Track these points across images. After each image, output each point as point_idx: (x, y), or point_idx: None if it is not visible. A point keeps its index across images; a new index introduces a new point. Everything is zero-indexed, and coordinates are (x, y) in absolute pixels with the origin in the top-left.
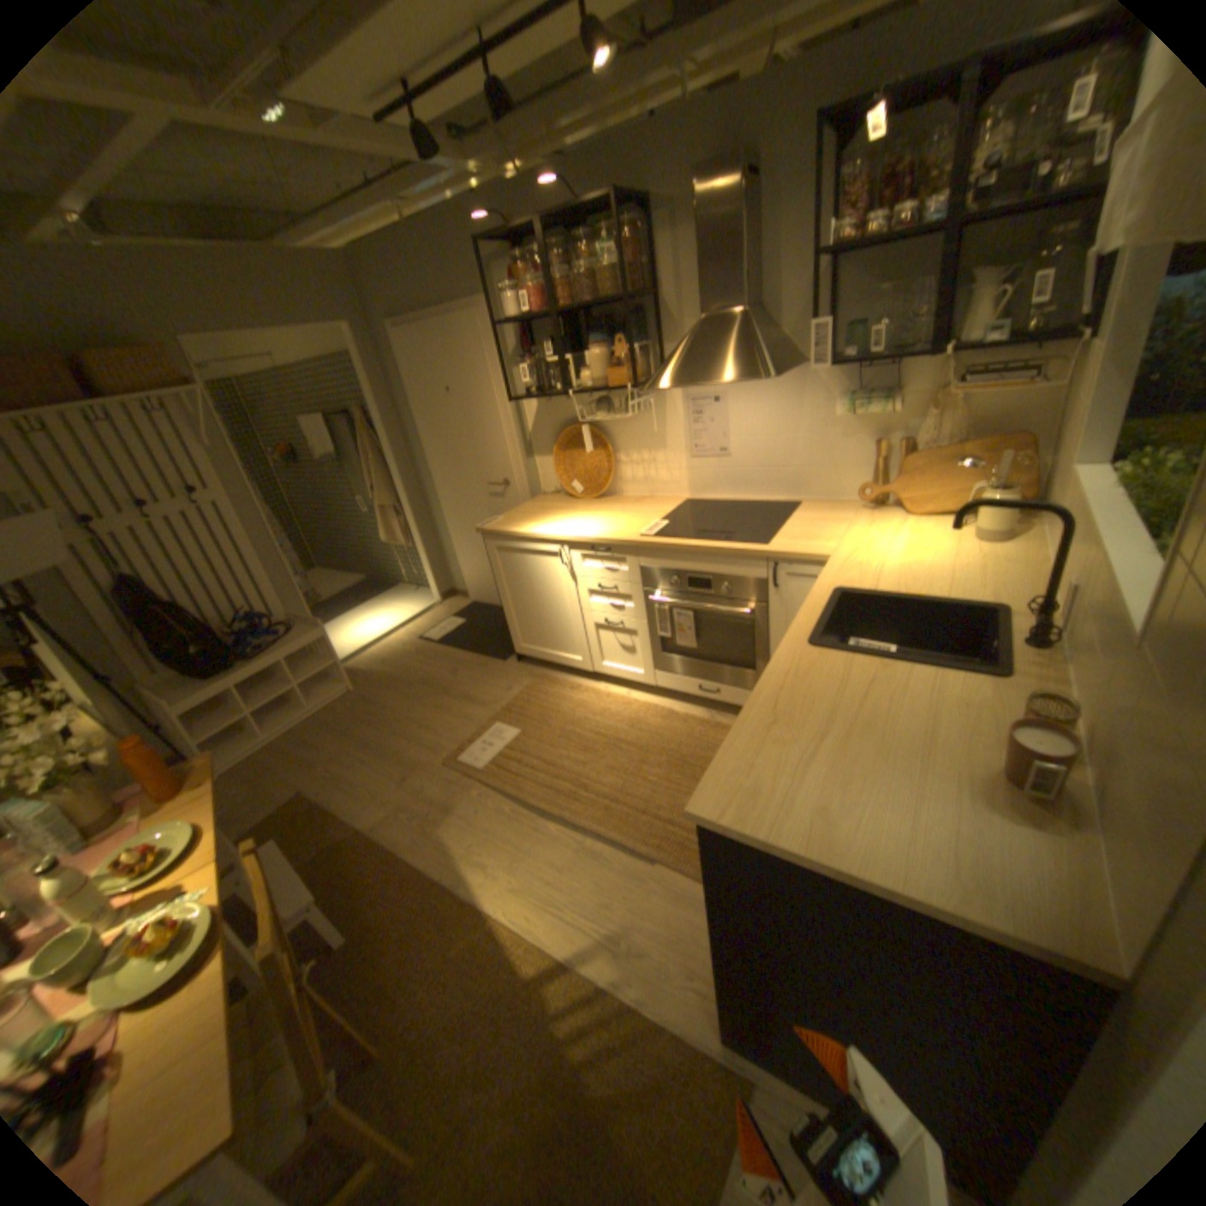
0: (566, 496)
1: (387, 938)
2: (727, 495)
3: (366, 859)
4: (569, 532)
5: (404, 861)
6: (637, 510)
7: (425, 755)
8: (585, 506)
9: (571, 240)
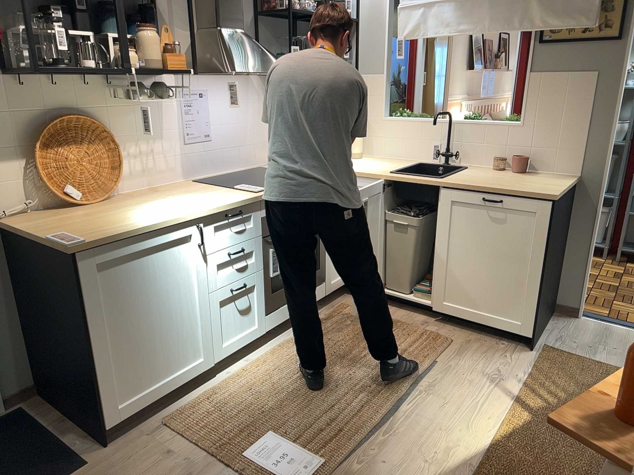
0: (46, 211)
1: None
2: (211, 173)
3: None
4: (197, 208)
5: None
6: (182, 192)
7: None
8: (117, 204)
9: None
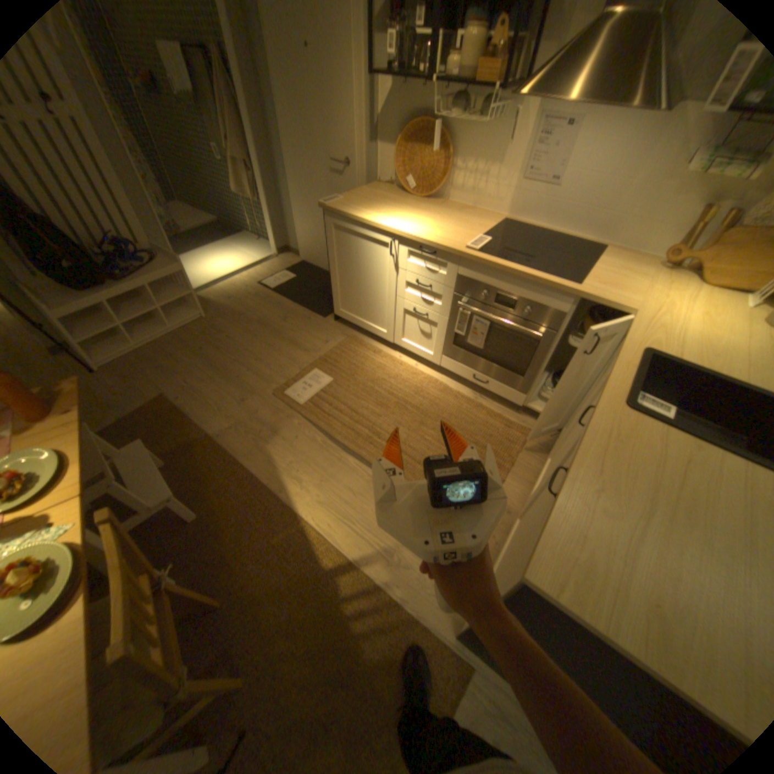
0: (398, 189)
1: (227, 522)
2: (542, 223)
3: (213, 459)
4: (402, 228)
5: (241, 466)
6: (462, 219)
7: (260, 384)
8: (416, 203)
9: None
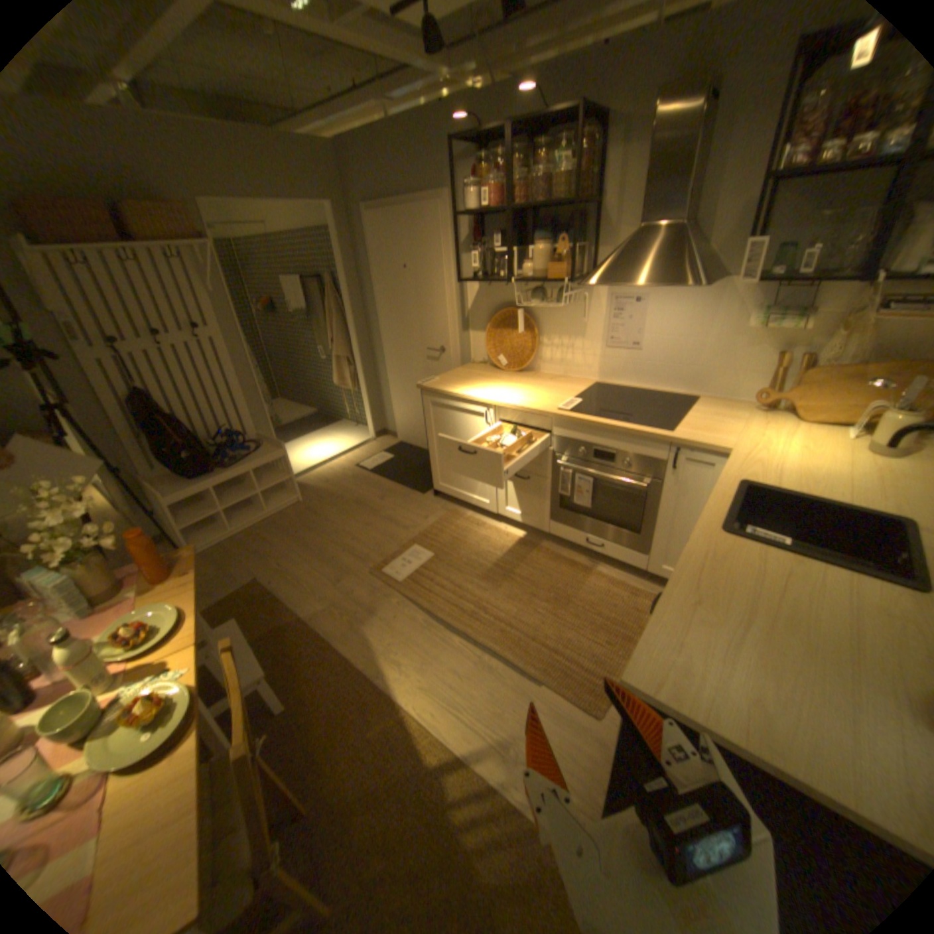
0: (491, 366)
1: (318, 712)
2: (632, 382)
3: (305, 643)
4: (496, 398)
5: (335, 649)
6: (553, 386)
7: (356, 563)
8: (508, 377)
9: (532, 146)
